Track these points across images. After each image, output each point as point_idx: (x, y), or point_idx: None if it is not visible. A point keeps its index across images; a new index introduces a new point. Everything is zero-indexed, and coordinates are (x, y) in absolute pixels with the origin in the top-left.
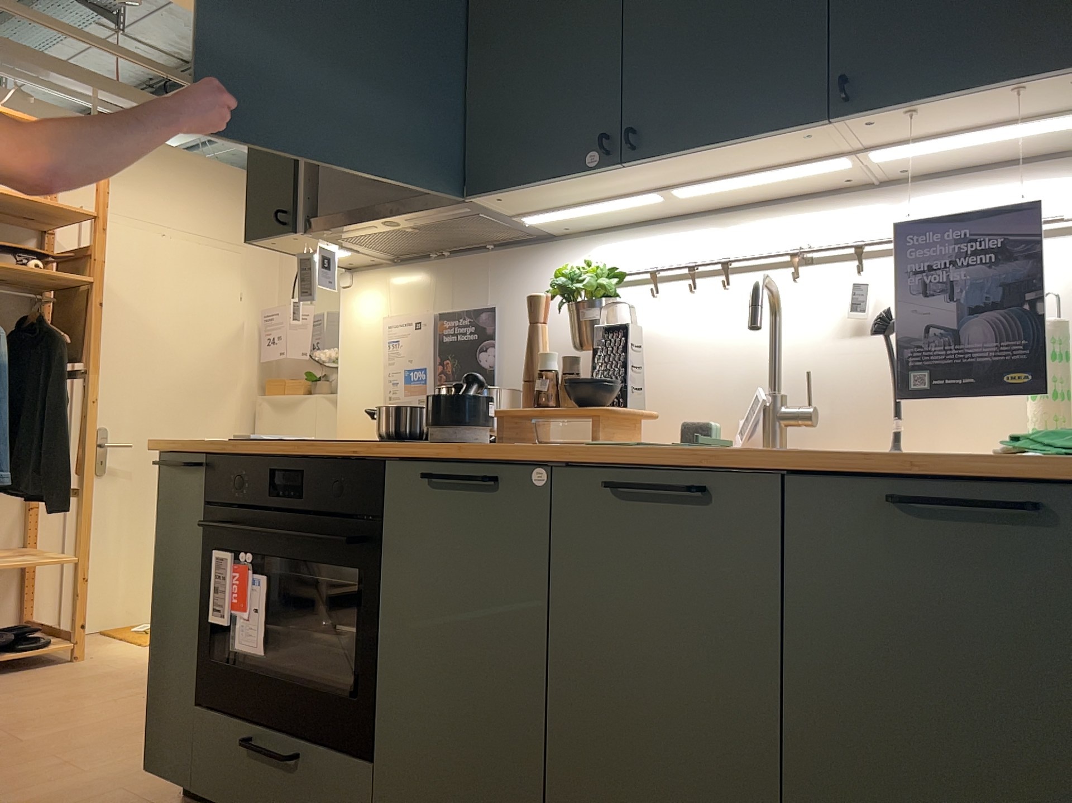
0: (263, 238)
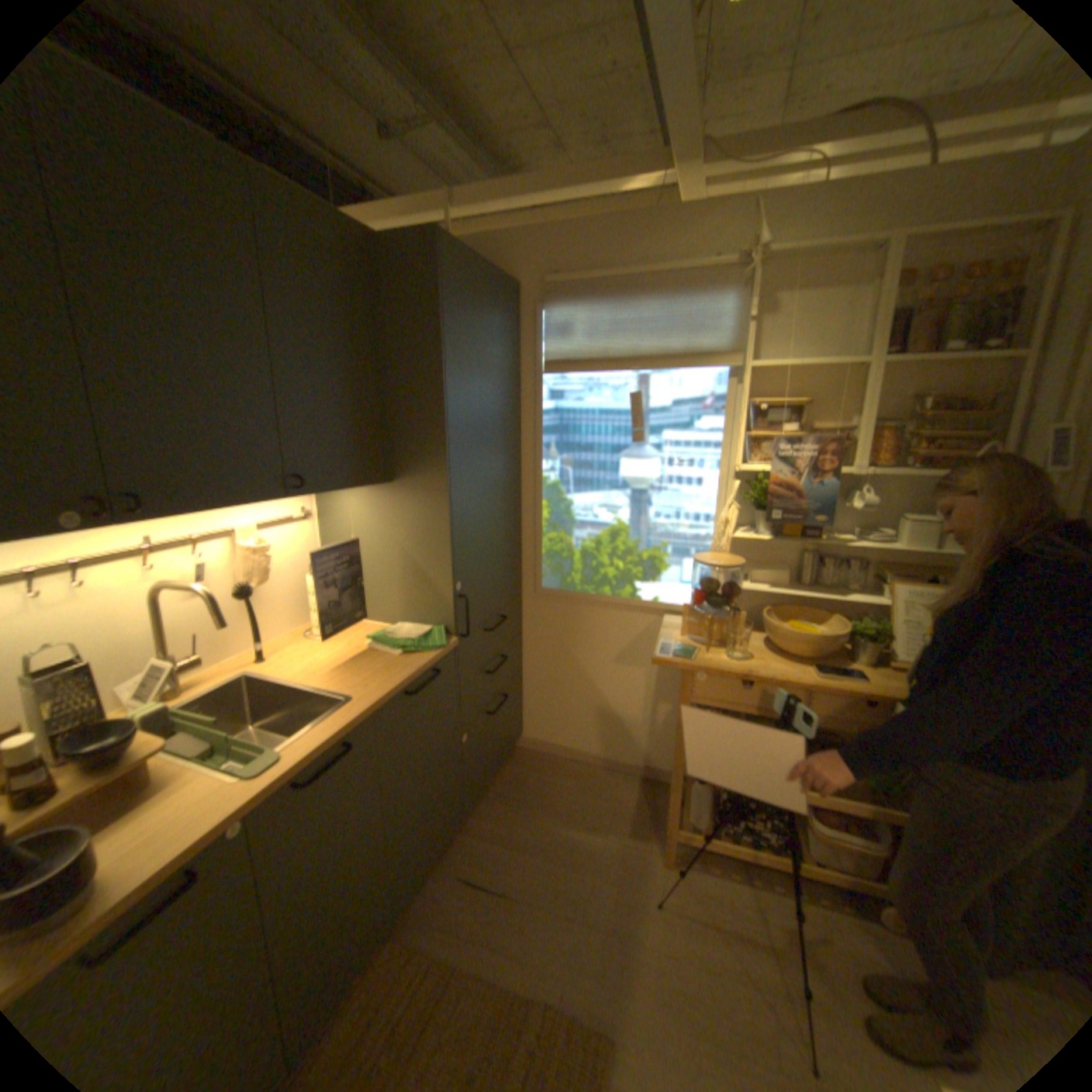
0: None
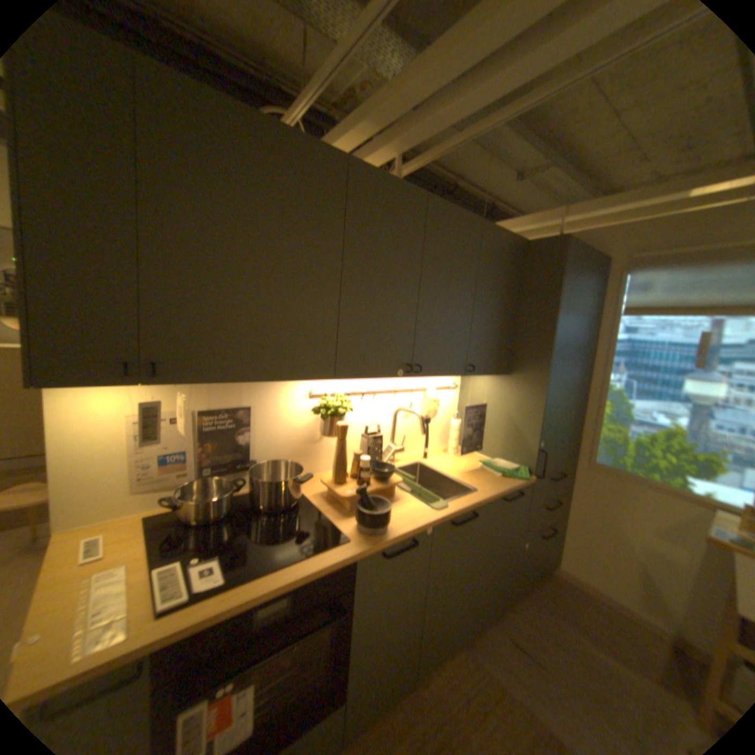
0: (66, 384)
